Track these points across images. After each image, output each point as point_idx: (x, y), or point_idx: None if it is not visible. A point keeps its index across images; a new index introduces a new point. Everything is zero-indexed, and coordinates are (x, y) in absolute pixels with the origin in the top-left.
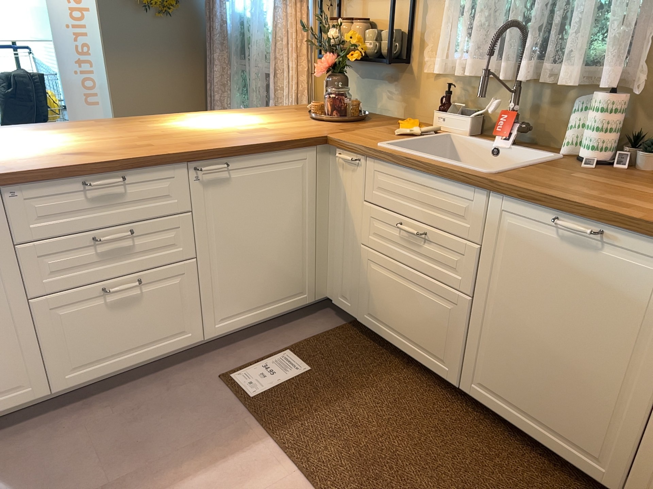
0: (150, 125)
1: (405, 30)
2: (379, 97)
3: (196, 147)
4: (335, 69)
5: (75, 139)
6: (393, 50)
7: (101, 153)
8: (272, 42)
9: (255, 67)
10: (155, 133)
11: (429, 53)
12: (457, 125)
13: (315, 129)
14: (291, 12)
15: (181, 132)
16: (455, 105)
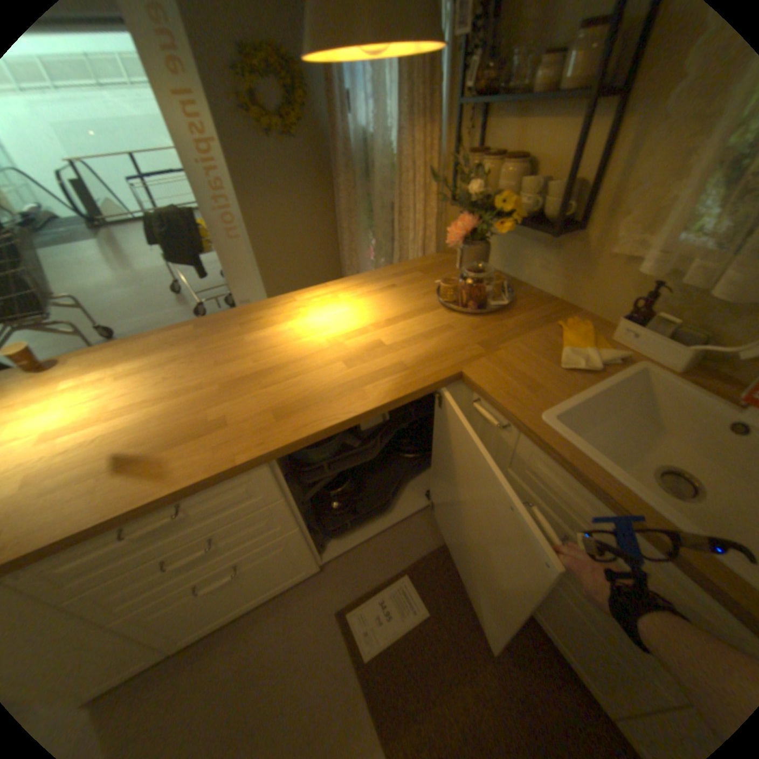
0: (246, 335)
1: (591, 173)
2: (529, 261)
3: (277, 431)
4: (475, 233)
5: (142, 397)
6: (567, 208)
7: (147, 462)
8: (396, 172)
9: (379, 197)
10: (243, 368)
11: (633, 221)
12: (666, 351)
13: (446, 342)
14: (418, 132)
15: (275, 361)
16: (667, 315)
